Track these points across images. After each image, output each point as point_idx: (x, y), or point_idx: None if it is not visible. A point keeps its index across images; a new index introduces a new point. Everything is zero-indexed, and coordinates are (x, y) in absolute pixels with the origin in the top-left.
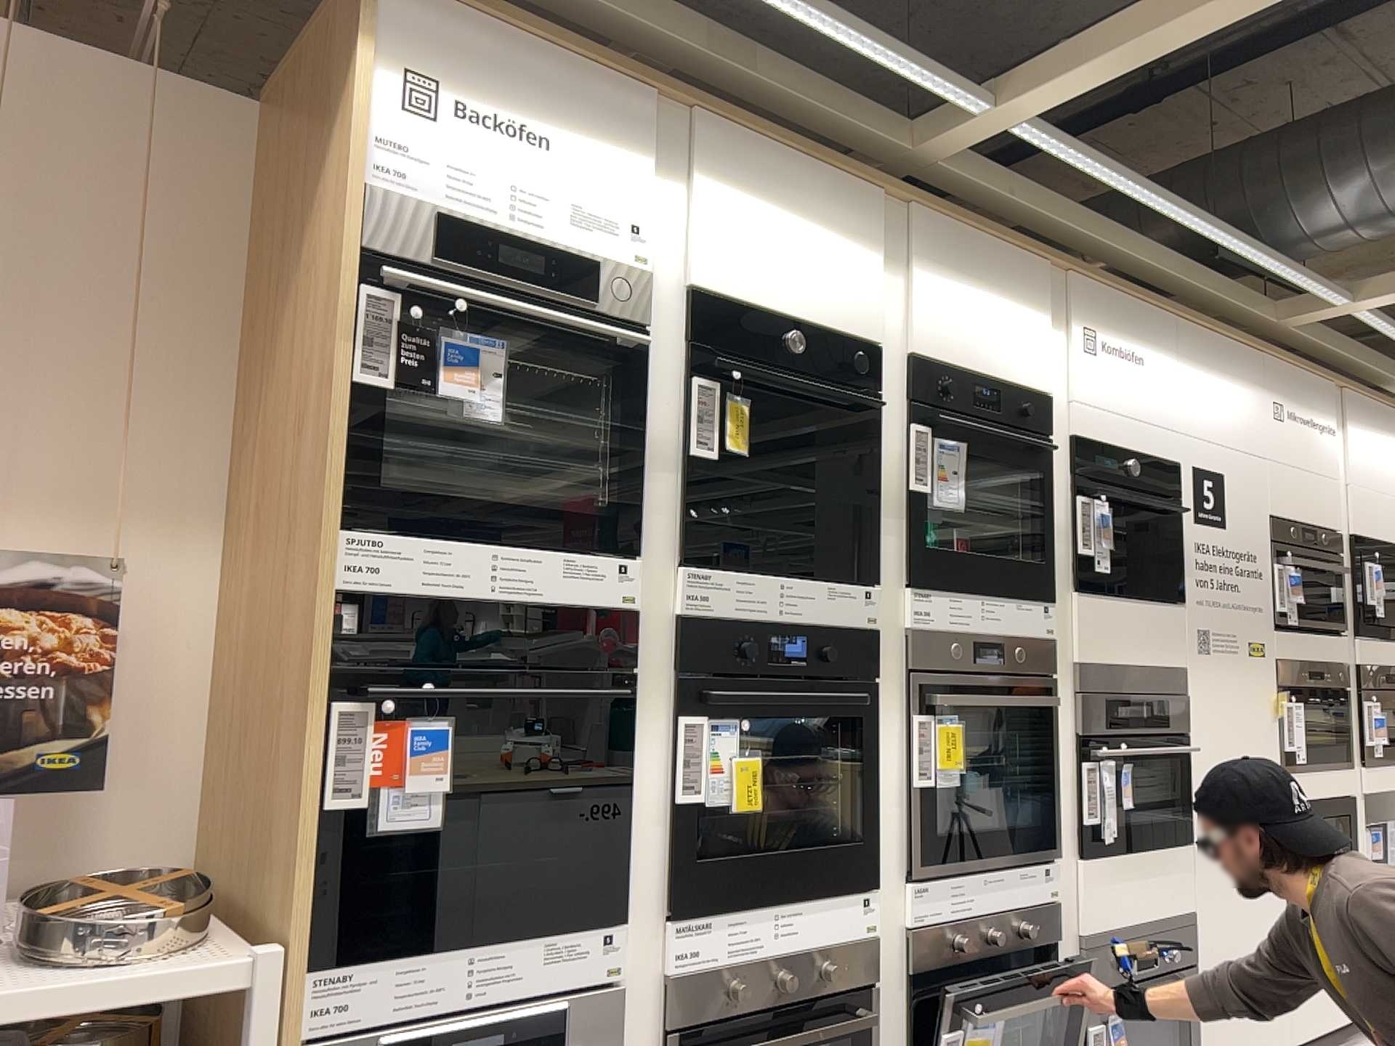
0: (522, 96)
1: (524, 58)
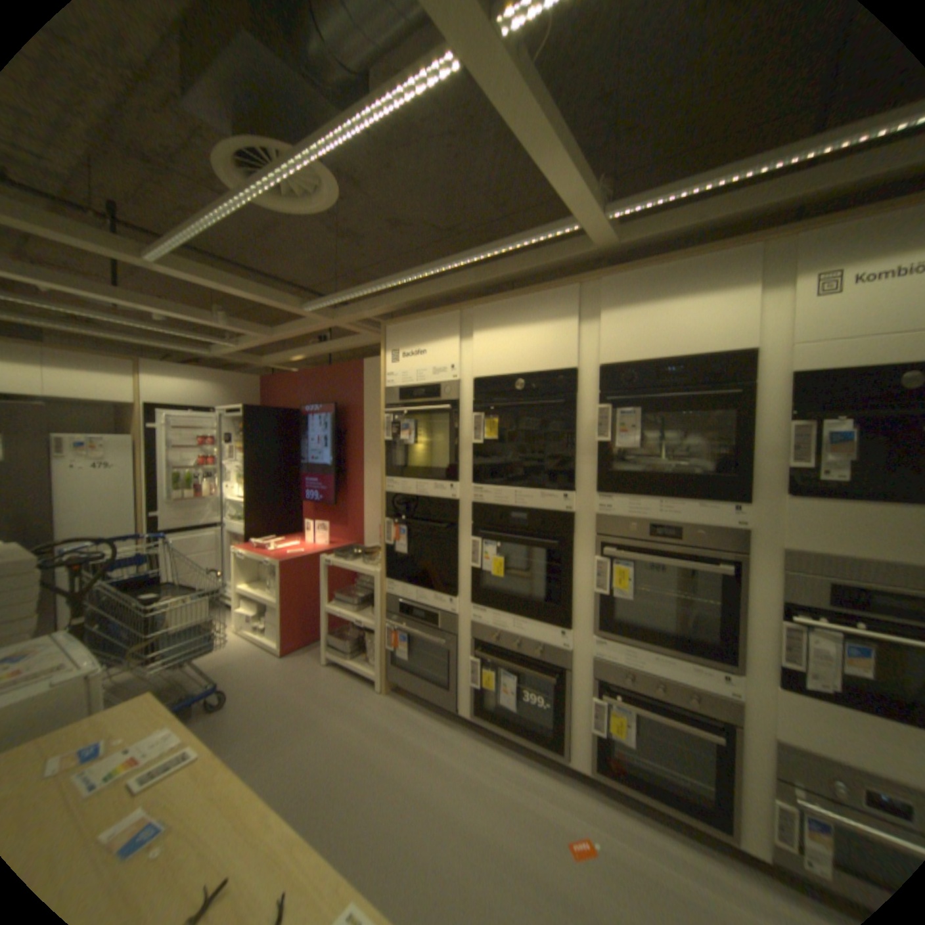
0: (413, 336)
1: (413, 322)
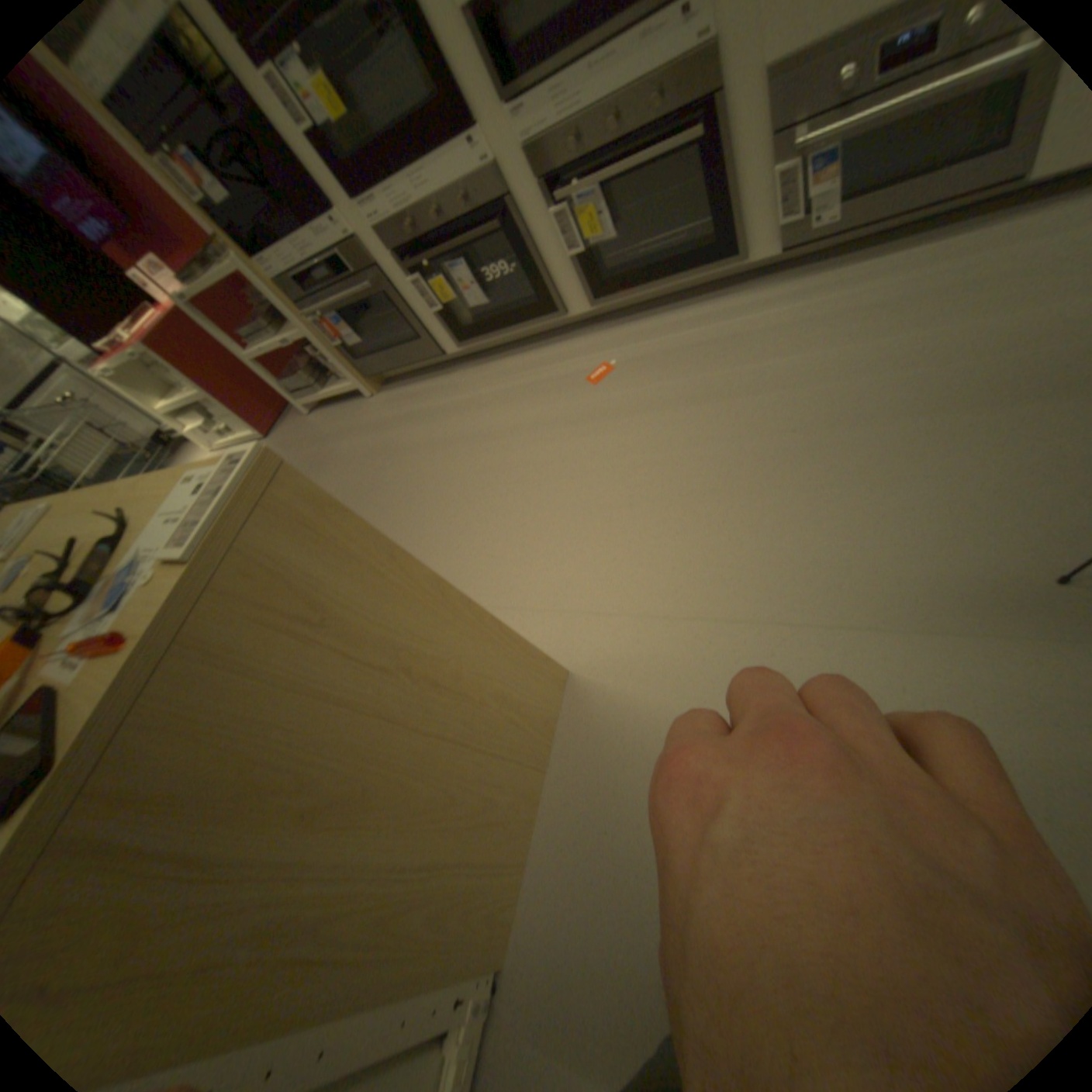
0: None
1: None
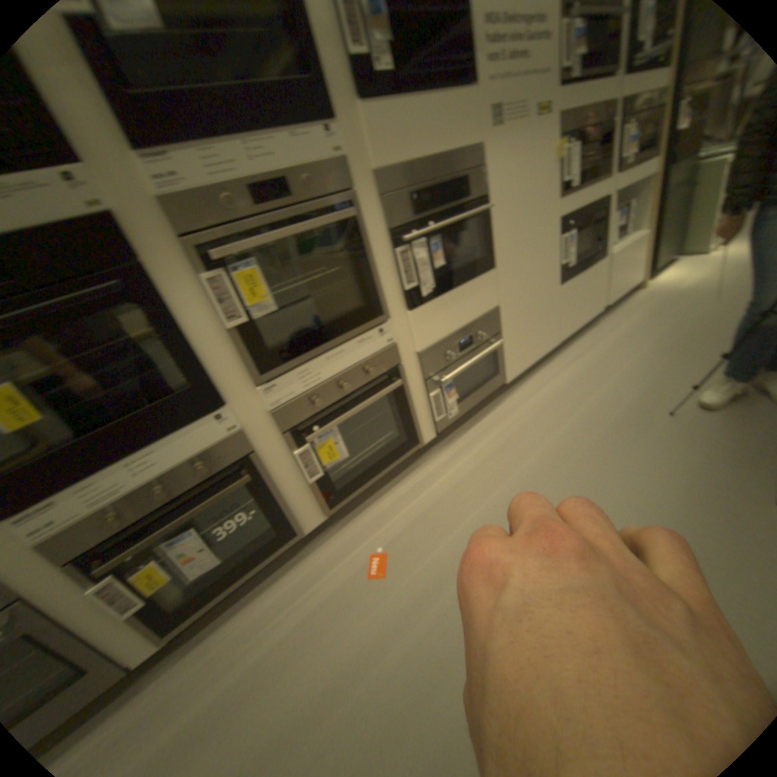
0: None
1: None
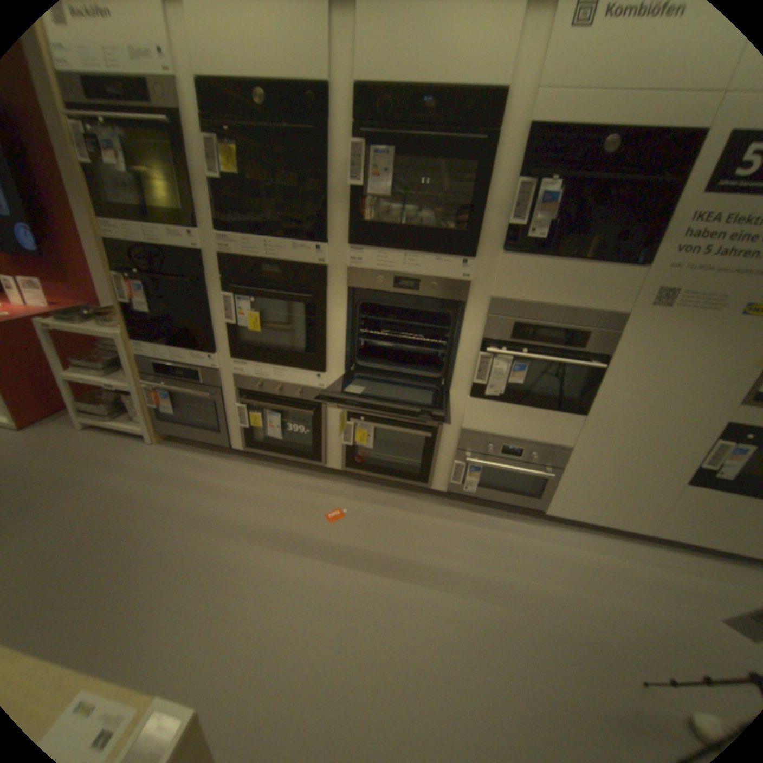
0: None
1: None
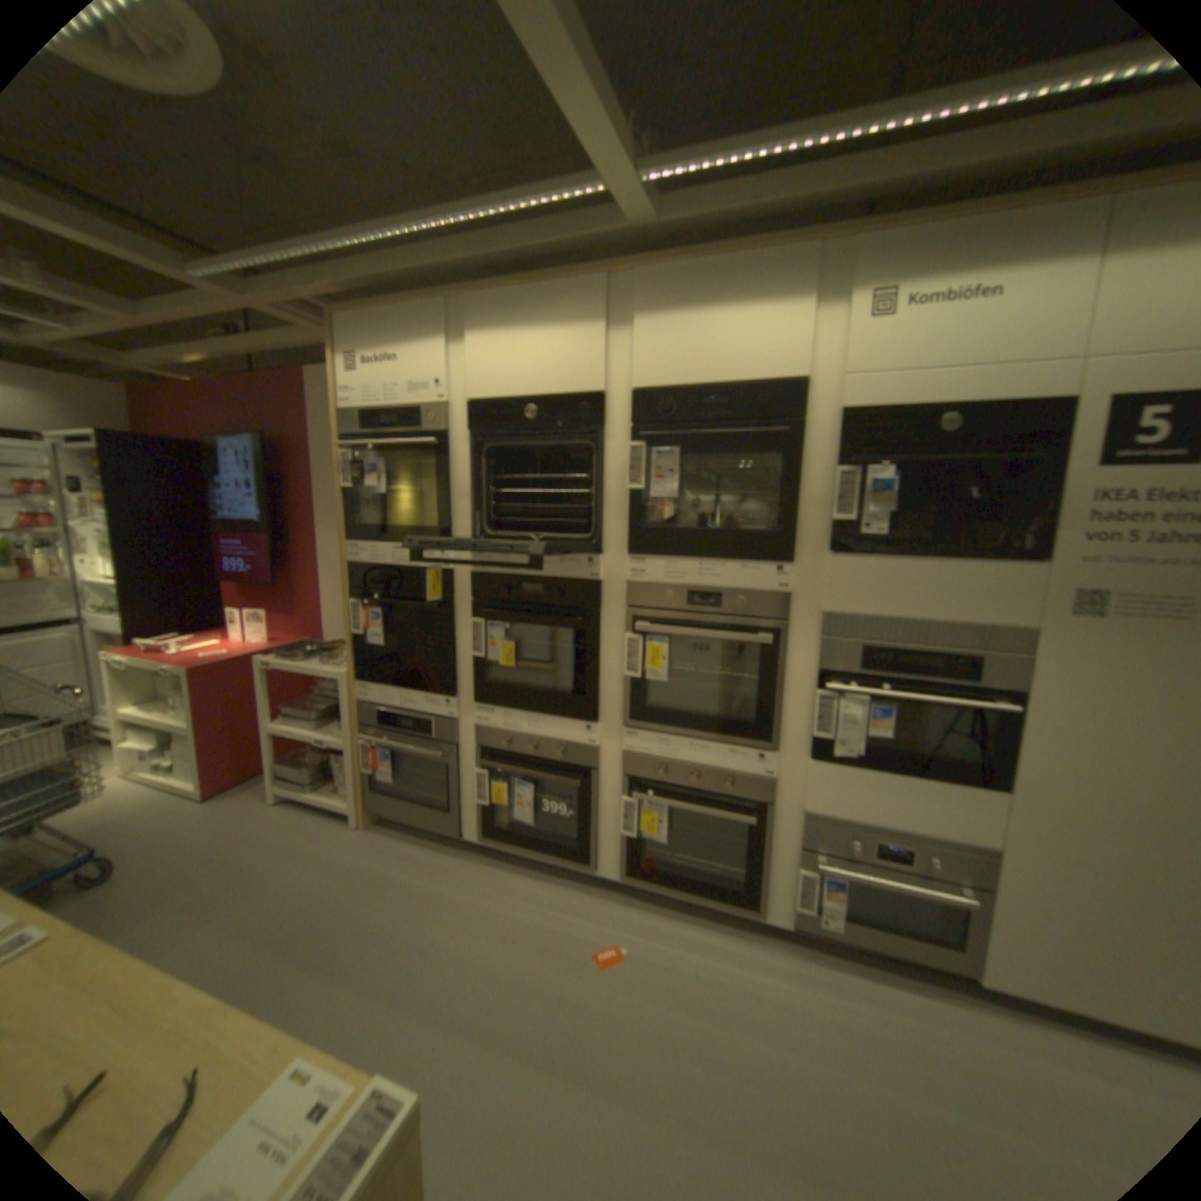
0: (375, 331)
1: (374, 311)
